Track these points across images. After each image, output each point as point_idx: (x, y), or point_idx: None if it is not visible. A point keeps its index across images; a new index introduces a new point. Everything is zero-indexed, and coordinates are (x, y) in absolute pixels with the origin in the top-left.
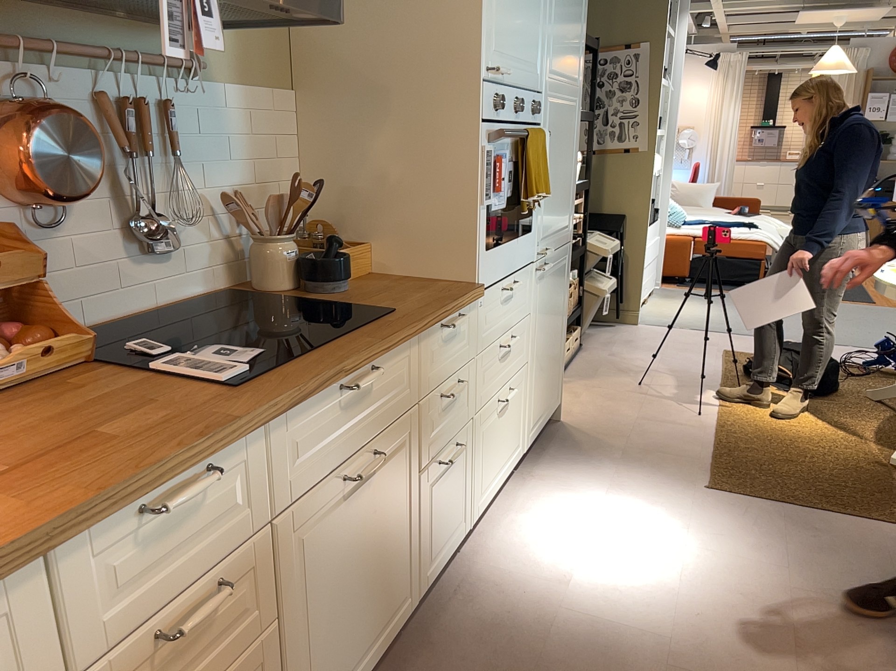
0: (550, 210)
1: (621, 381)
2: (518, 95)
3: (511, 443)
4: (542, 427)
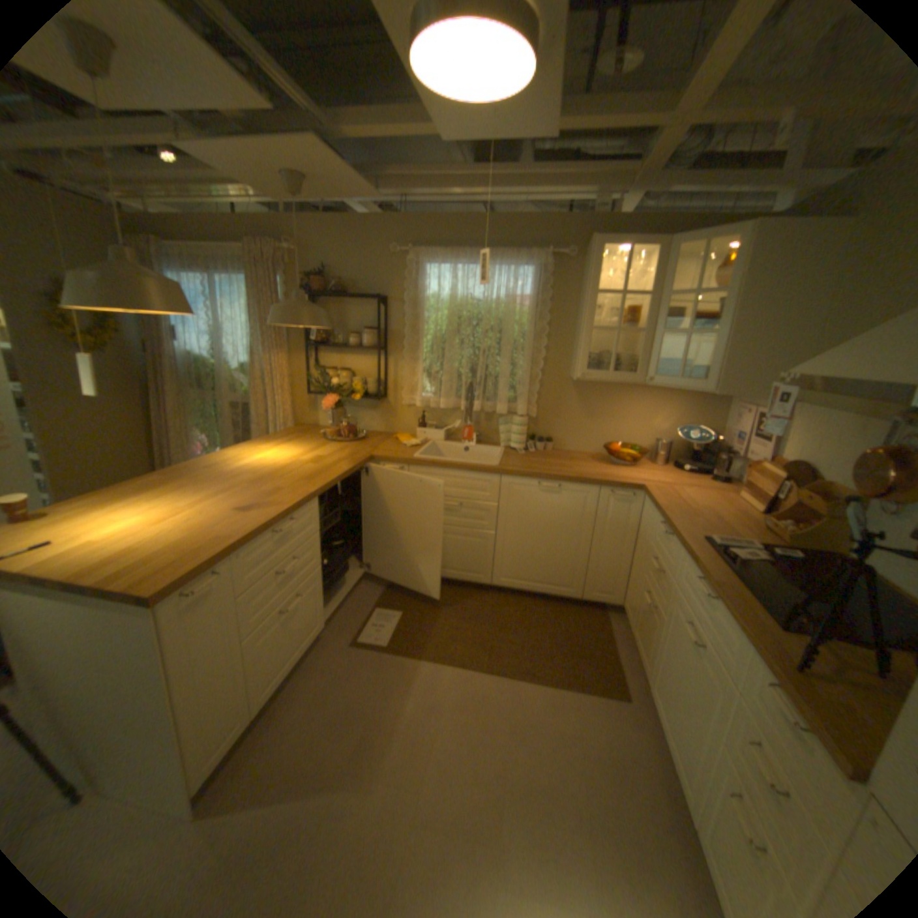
0: None
1: None
2: None
3: None
4: None
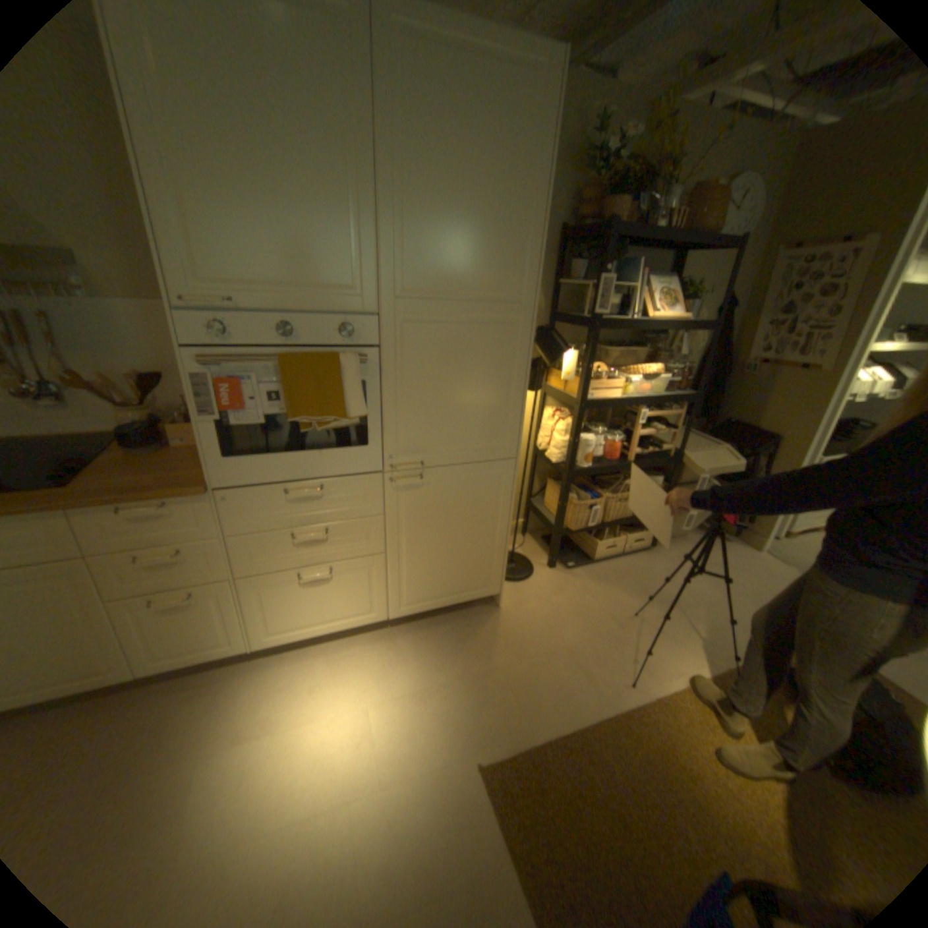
0: (425, 428)
1: (623, 604)
2: (285, 318)
3: (343, 609)
4: (442, 607)
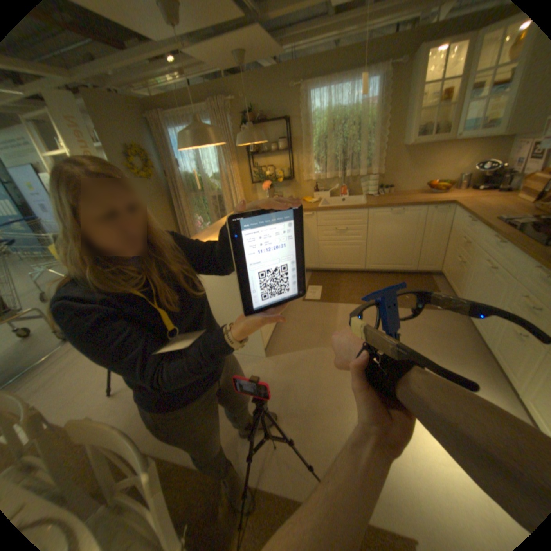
0: None
1: None
2: None
3: None
4: None
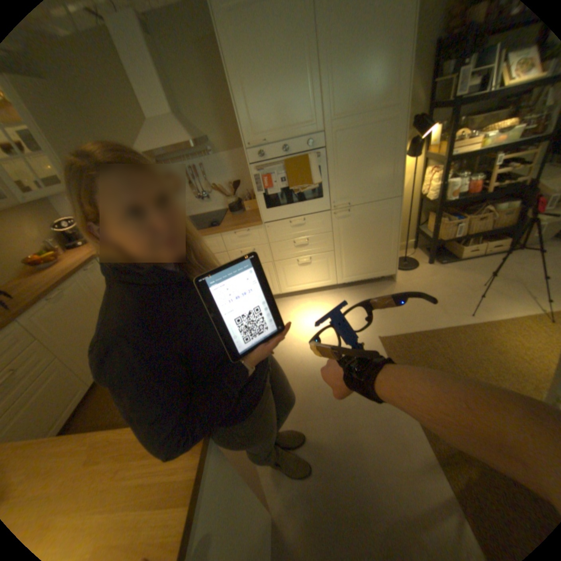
0: (349, 185)
1: (477, 280)
2: (284, 143)
3: (316, 277)
4: (363, 279)
